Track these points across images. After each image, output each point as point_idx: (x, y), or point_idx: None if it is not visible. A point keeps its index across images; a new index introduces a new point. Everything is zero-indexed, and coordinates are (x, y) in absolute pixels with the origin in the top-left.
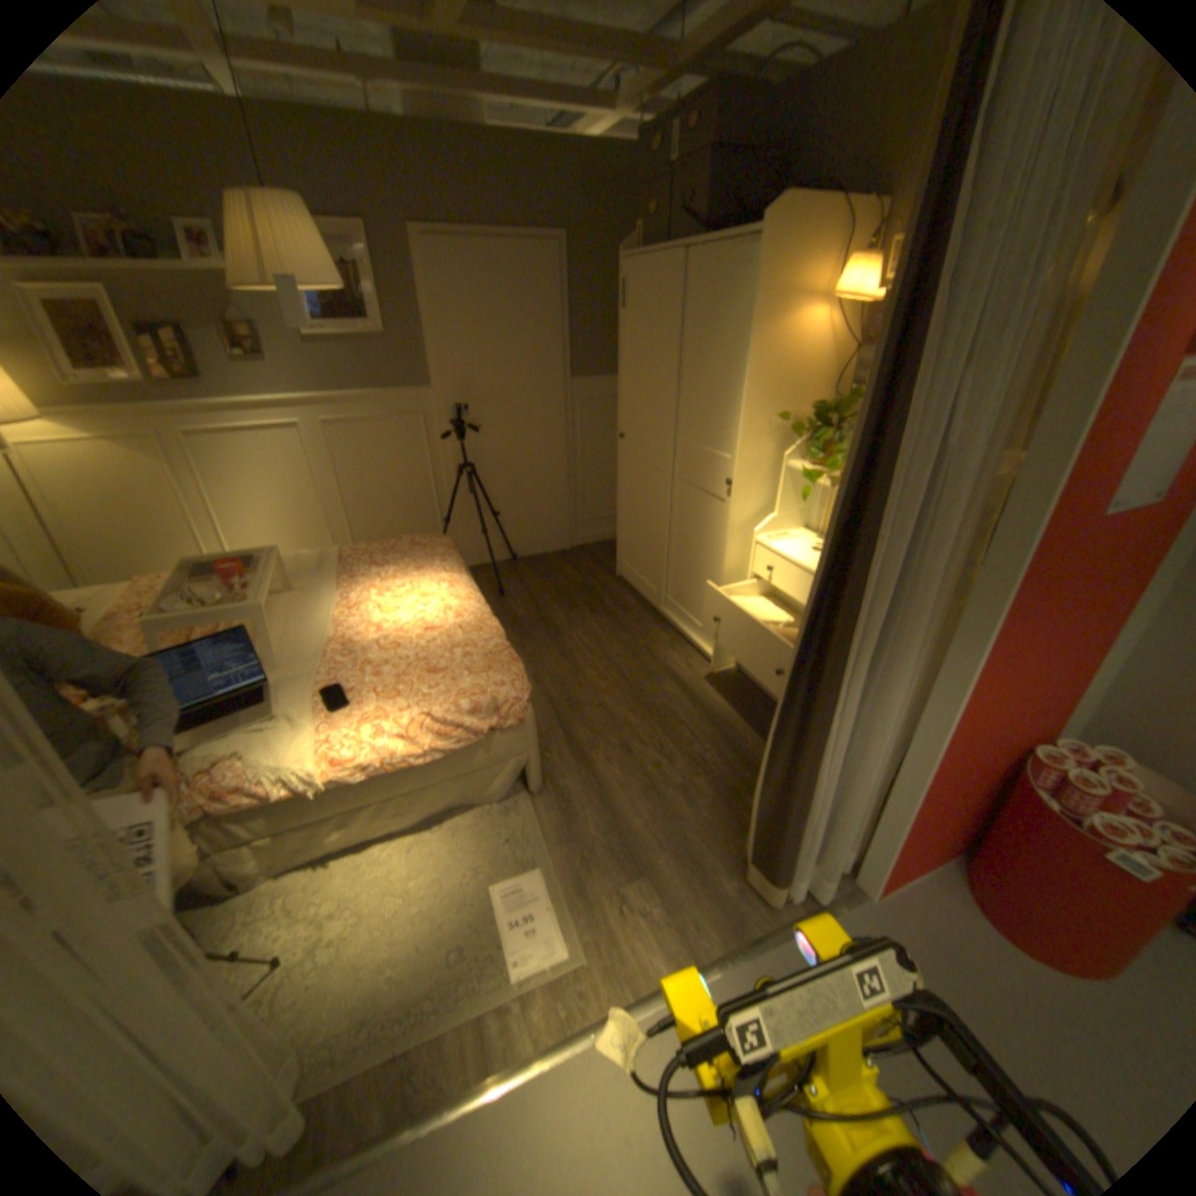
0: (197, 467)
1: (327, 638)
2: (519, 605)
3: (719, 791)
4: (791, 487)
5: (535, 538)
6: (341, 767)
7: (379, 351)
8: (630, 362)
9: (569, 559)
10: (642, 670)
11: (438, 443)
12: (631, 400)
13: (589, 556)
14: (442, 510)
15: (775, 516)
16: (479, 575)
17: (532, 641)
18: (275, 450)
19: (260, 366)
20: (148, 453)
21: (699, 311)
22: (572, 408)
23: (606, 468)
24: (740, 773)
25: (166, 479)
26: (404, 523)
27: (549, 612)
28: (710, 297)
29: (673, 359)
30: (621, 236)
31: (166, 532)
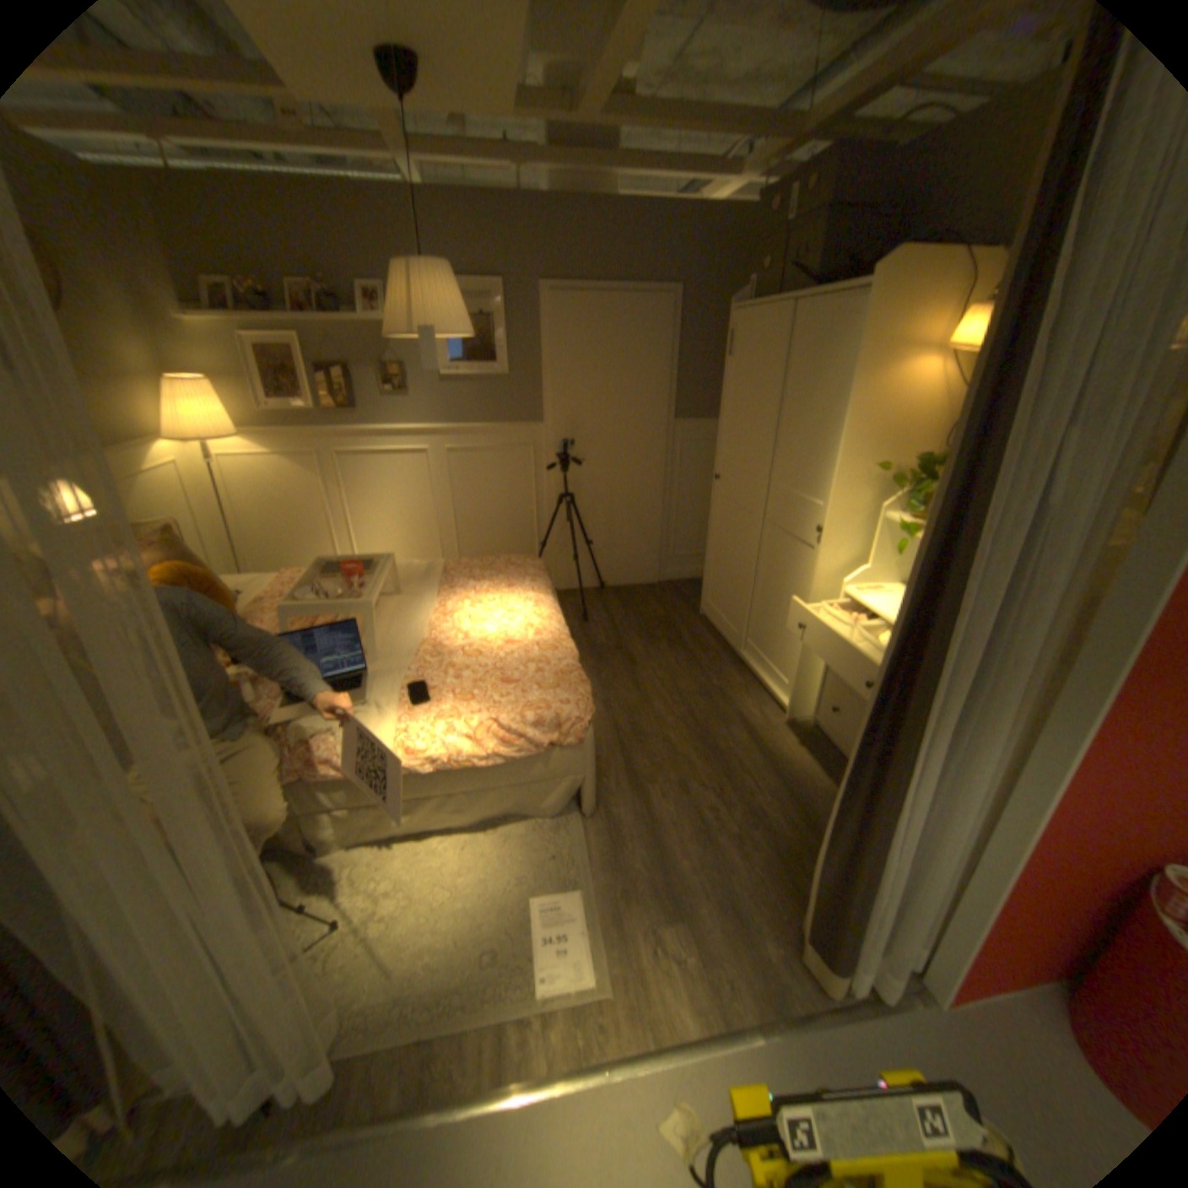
0: (342, 481)
1: (421, 639)
2: (599, 631)
3: (777, 850)
4: (889, 539)
5: (623, 568)
6: (413, 756)
7: (501, 390)
8: (731, 406)
9: (655, 592)
10: (712, 711)
11: (543, 473)
12: (729, 443)
13: (675, 591)
14: (540, 535)
15: (868, 568)
16: (566, 598)
17: (606, 667)
18: (405, 471)
19: (402, 399)
20: (307, 467)
21: (803, 360)
22: (672, 448)
23: (701, 507)
24: (803, 834)
25: (317, 490)
26: (505, 543)
27: (627, 642)
28: (815, 347)
29: (773, 405)
30: (737, 288)
31: (311, 534)
